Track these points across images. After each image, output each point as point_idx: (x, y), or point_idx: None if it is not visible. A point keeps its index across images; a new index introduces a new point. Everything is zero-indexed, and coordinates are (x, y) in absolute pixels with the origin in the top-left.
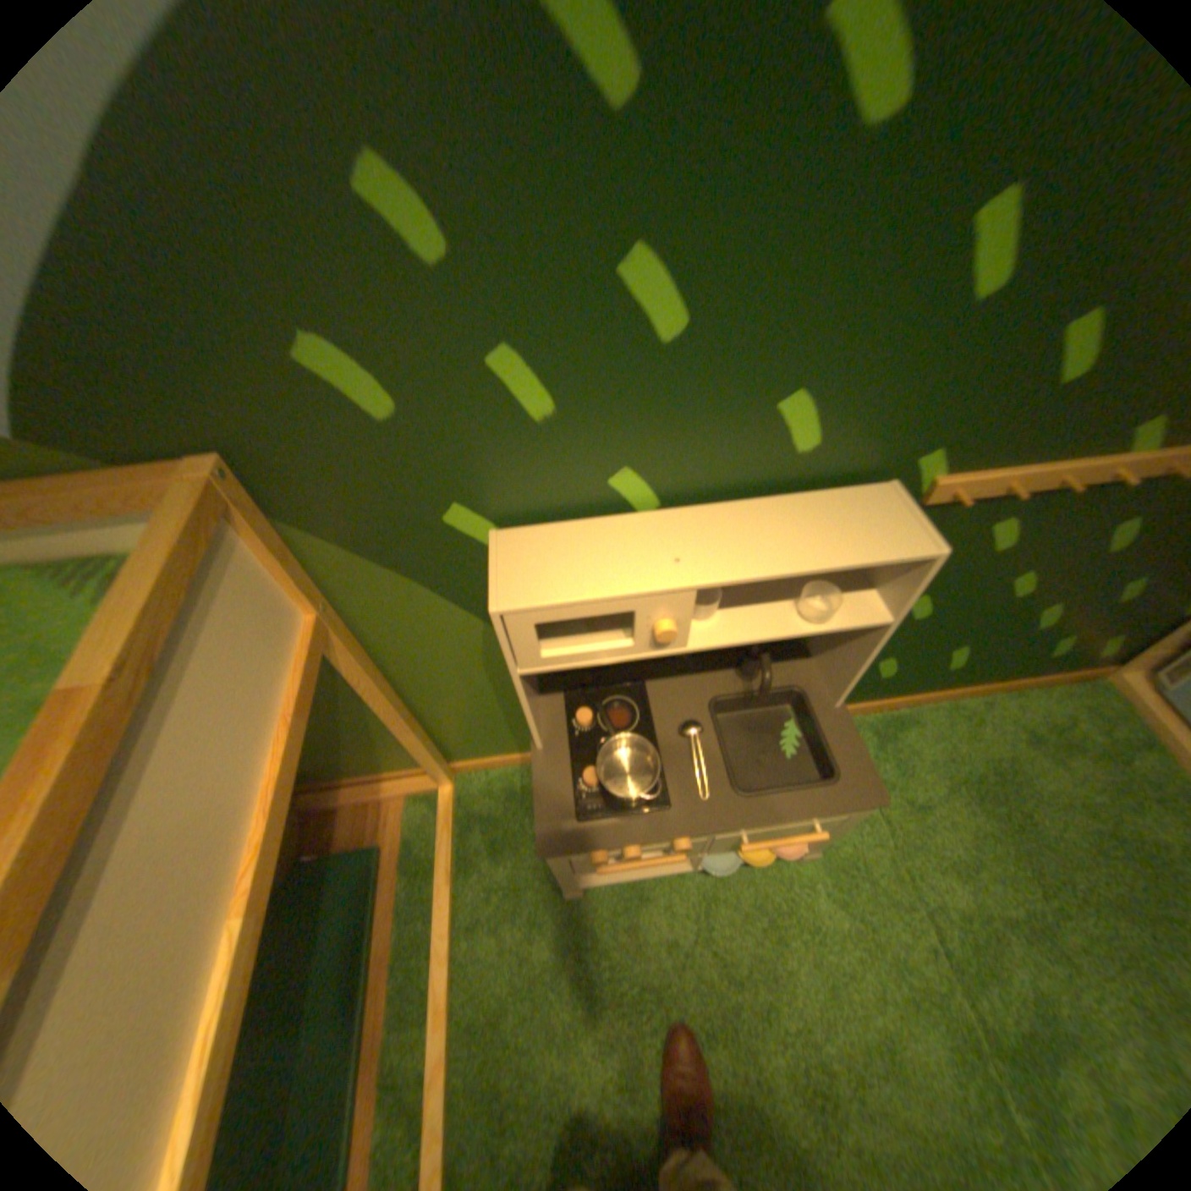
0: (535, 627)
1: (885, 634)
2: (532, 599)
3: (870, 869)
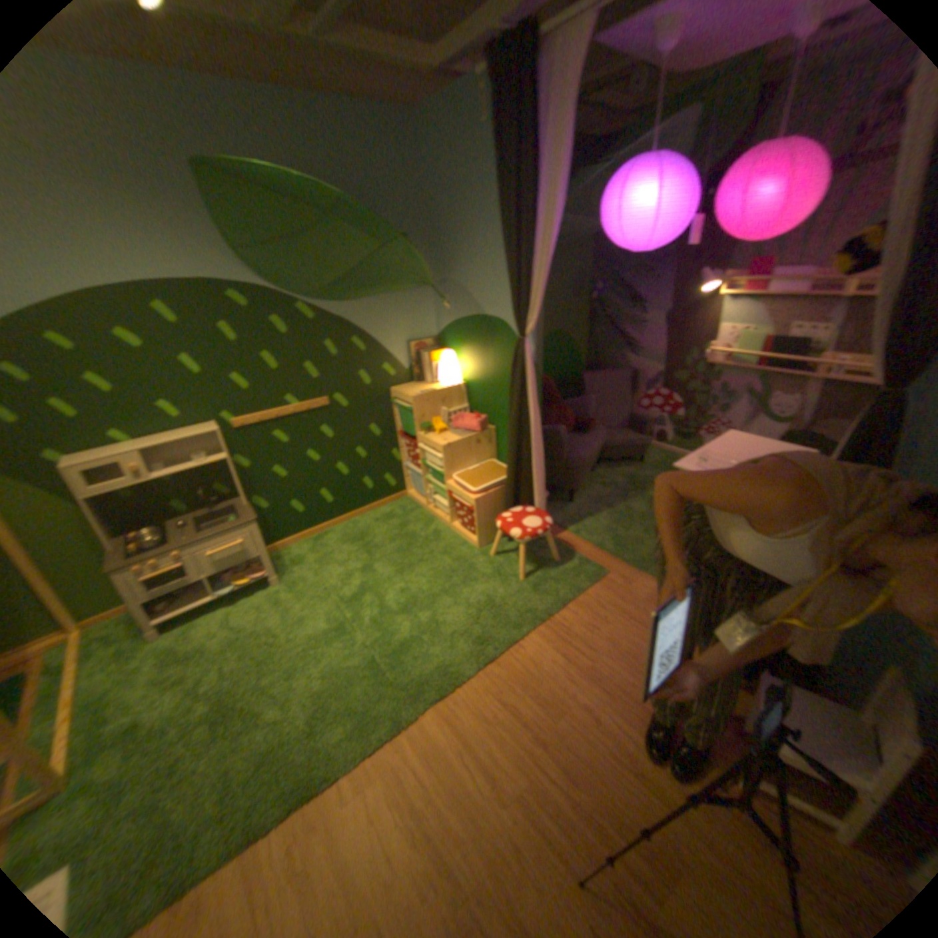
0: (81, 474)
1: (230, 464)
2: (77, 464)
3: (304, 578)
